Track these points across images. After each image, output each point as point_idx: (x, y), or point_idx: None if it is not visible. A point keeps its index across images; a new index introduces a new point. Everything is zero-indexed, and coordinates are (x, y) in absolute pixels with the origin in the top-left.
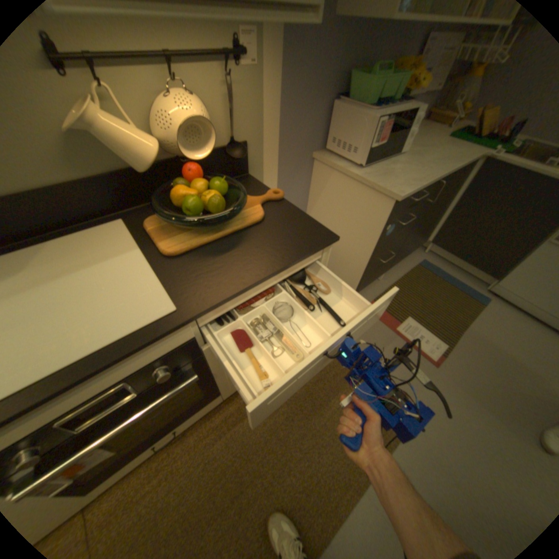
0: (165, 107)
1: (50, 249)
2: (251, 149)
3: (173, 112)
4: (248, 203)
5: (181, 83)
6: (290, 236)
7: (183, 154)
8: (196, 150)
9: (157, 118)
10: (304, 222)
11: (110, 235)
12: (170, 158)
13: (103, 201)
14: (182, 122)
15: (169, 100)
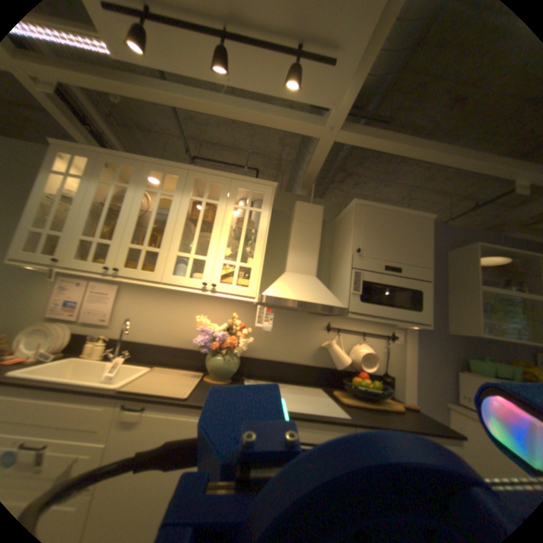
0: (358, 349)
1: (290, 389)
2: (397, 384)
3: (360, 353)
4: (394, 407)
5: (366, 344)
6: (424, 425)
7: (359, 371)
8: (367, 371)
9: (354, 353)
10: (437, 424)
11: (315, 394)
12: (351, 372)
13: (316, 380)
14: (365, 356)
15: (361, 347)
